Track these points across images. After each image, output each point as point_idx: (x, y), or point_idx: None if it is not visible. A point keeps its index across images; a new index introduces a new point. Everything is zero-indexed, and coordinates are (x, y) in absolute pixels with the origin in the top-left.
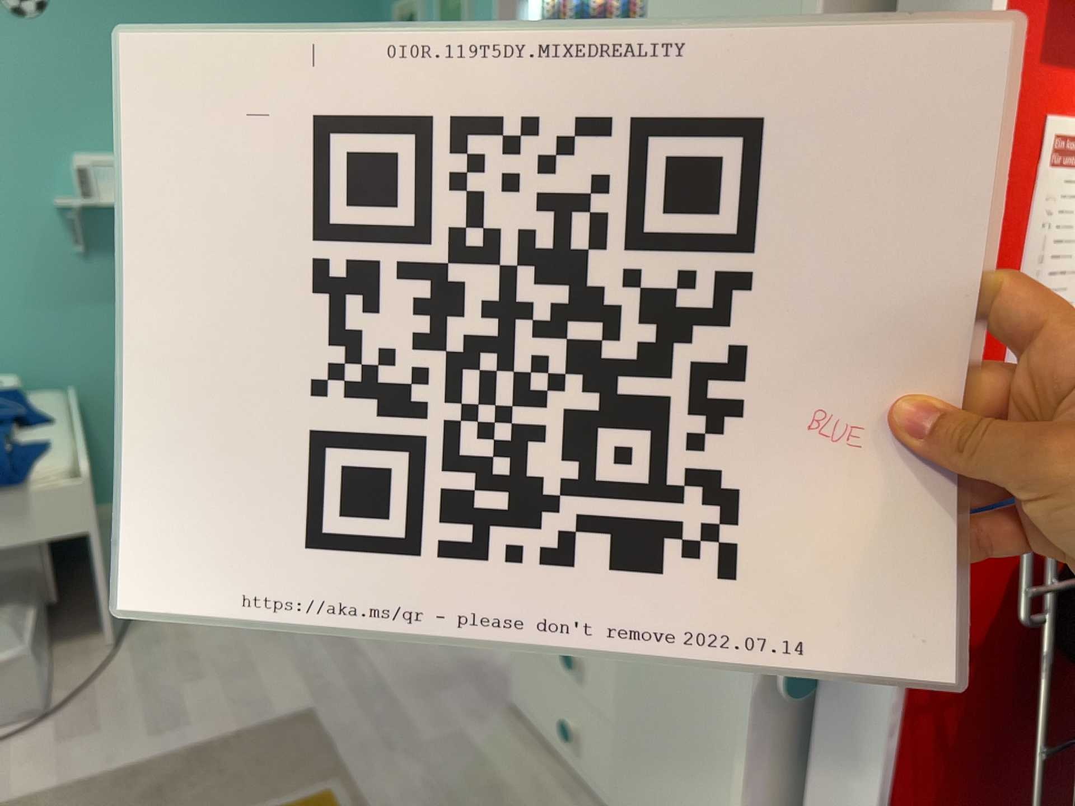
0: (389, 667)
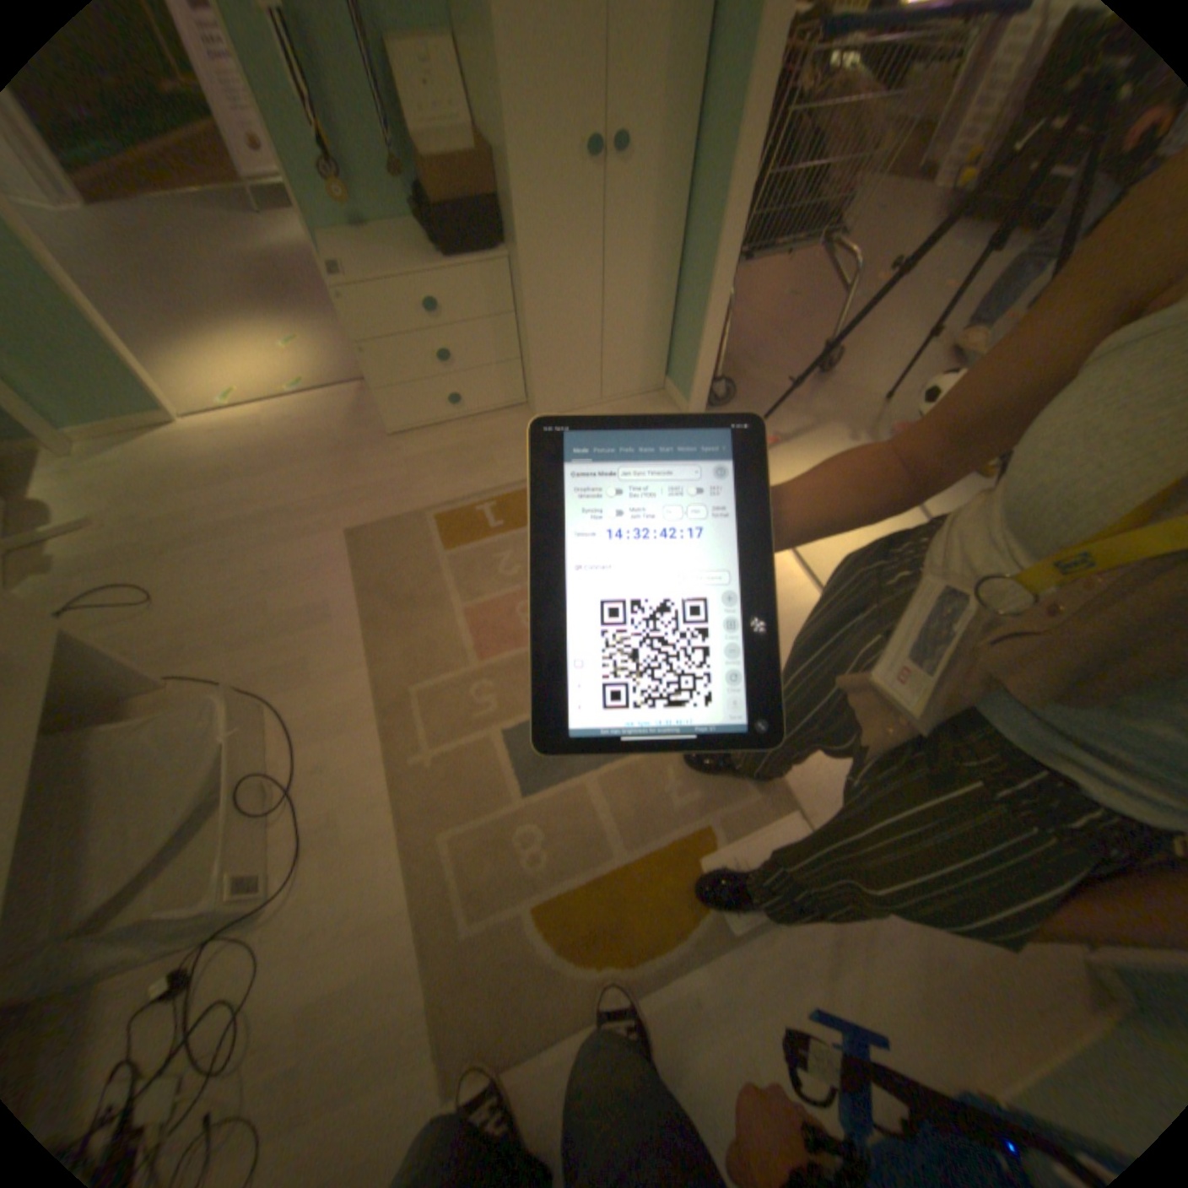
0: (313, 491)
